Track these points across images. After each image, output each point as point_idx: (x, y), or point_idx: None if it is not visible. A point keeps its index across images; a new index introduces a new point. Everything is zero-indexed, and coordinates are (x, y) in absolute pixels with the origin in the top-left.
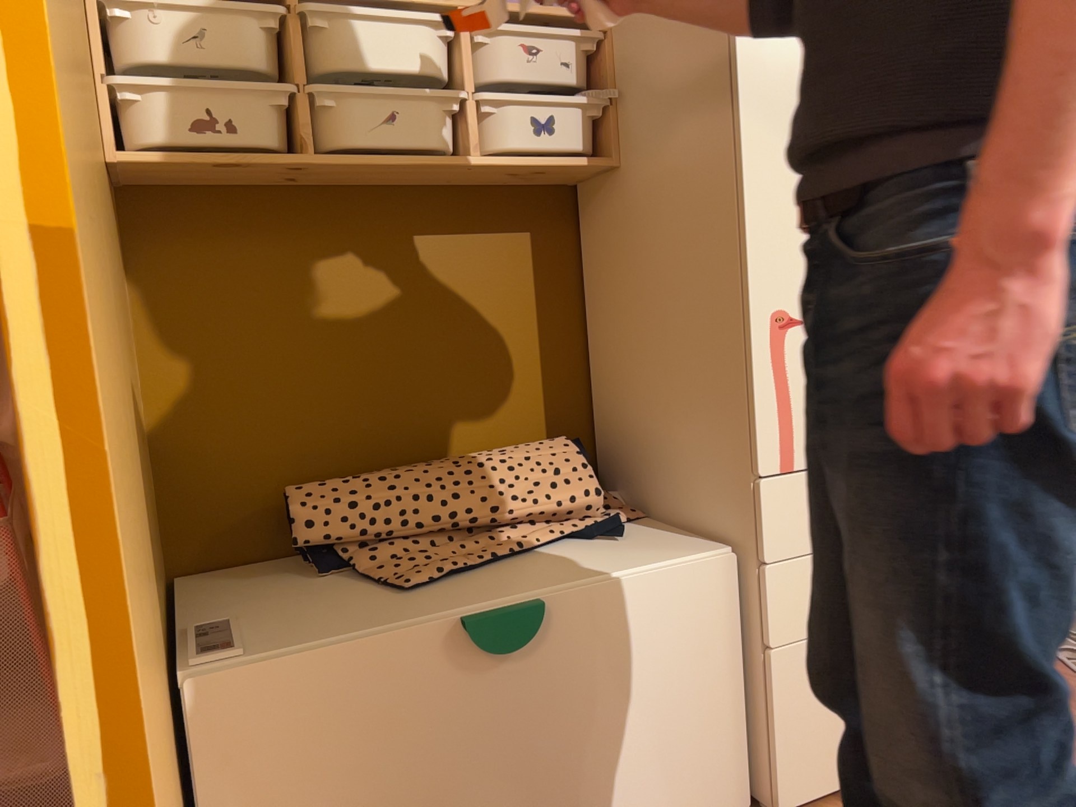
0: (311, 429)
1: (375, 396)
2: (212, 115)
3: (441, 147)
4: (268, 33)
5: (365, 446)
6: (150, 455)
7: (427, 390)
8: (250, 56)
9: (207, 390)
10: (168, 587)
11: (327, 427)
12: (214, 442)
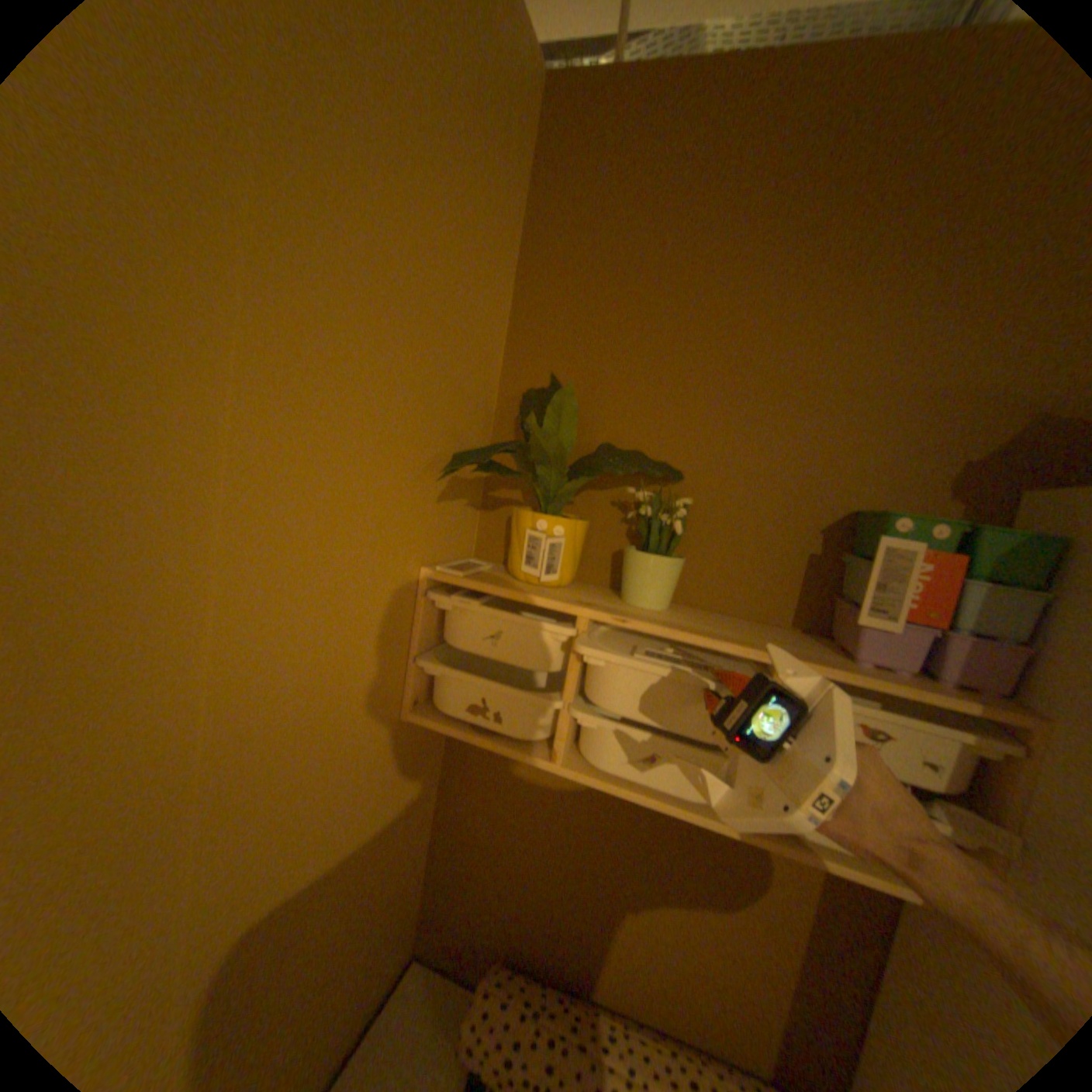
0: (537, 916)
1: (600, 923)
2: (488, 700)
3: (707, 799)
4: (556, 641)
5: (577, 956)
6: (410, 886)
7: (651, 945)
8: (531, 662)
9: (473, 846)
10: (397, 976)
11: (551, 922)
12: (466, 884)
